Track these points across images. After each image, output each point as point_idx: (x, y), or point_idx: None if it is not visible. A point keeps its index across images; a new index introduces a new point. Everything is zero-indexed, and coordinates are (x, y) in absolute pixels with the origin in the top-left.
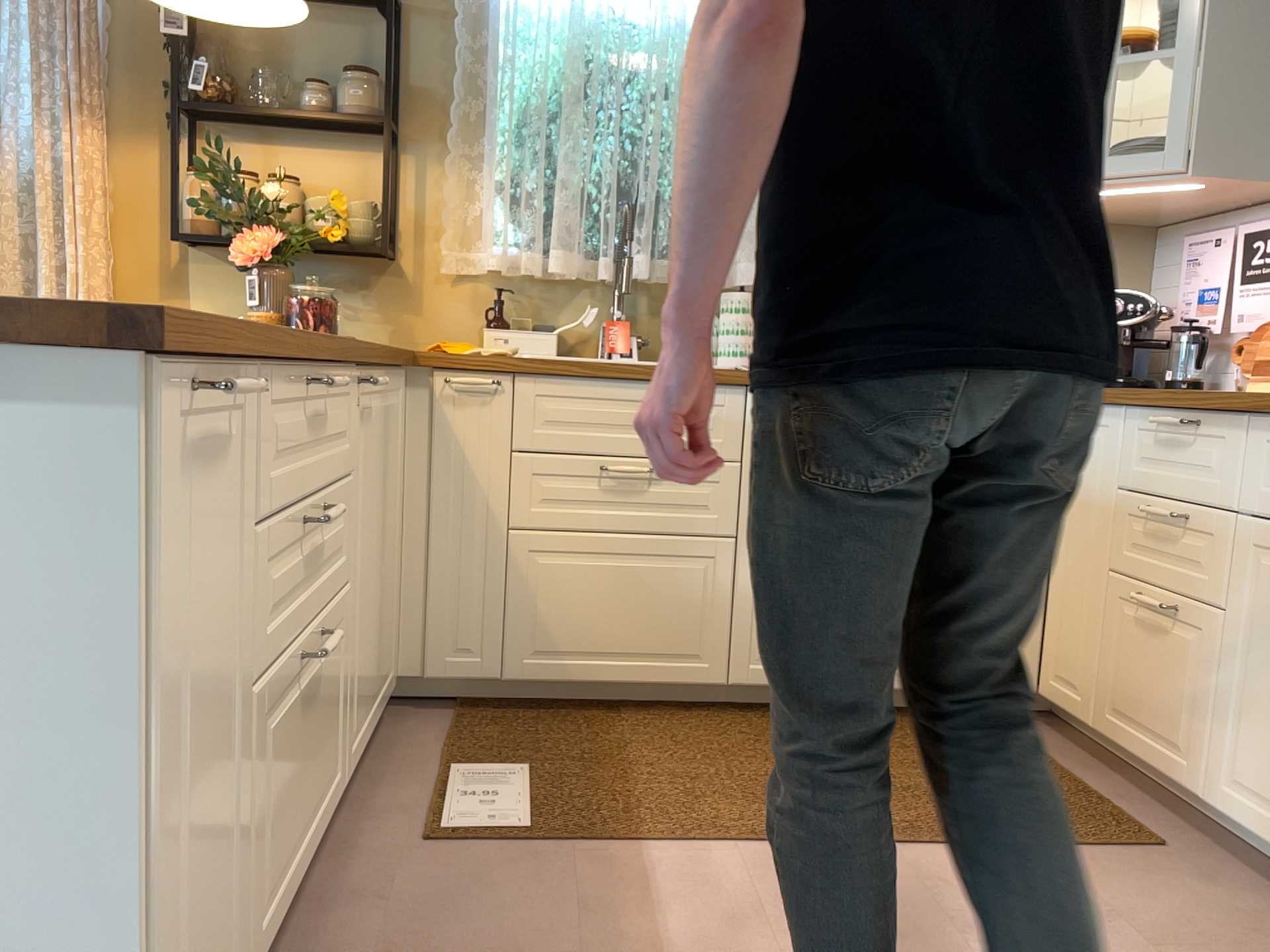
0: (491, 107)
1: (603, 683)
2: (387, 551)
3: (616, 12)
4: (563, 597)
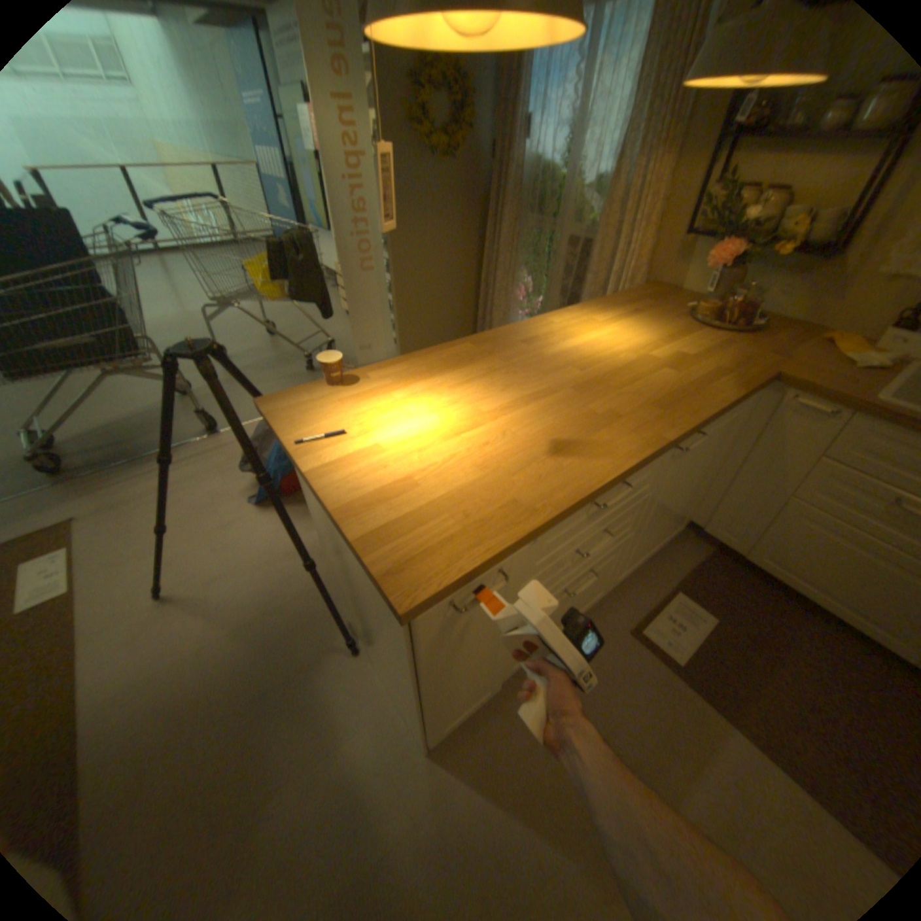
0: None
1: (813, 600)
2: (696, 487)
3: None
4: (812, 548)
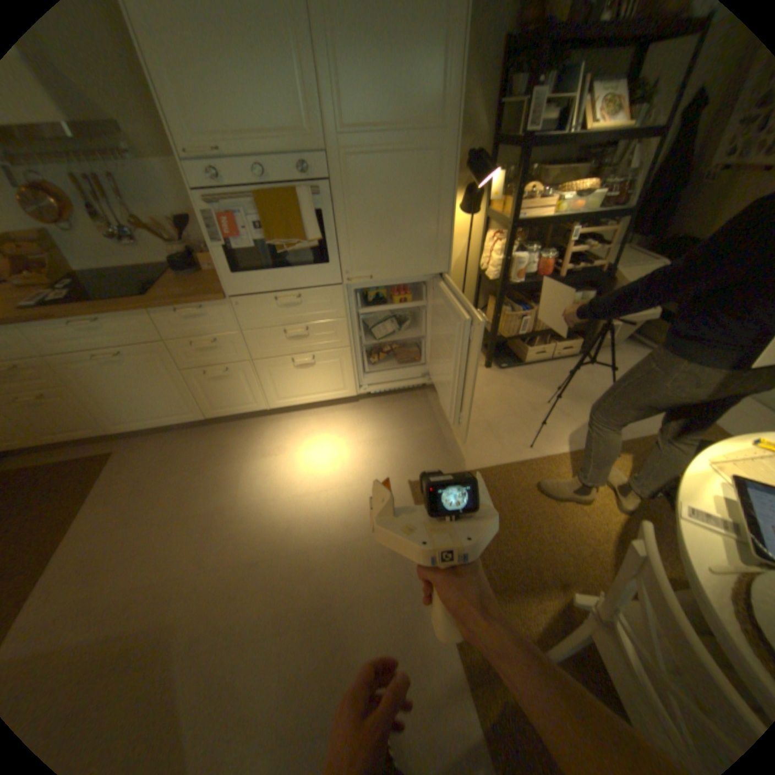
0: None
1: None
2: None
3: None
4: None
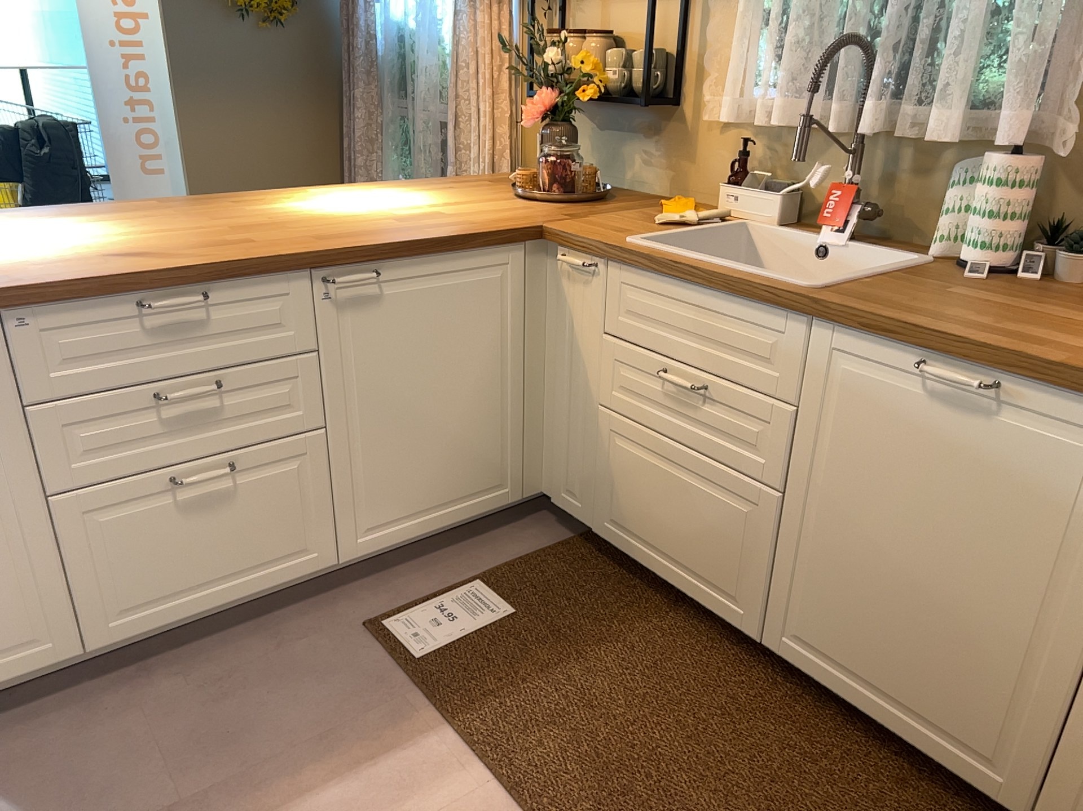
0: None
1: (658, 575)
2: (473, 398)
3: None
4: (632, 482)
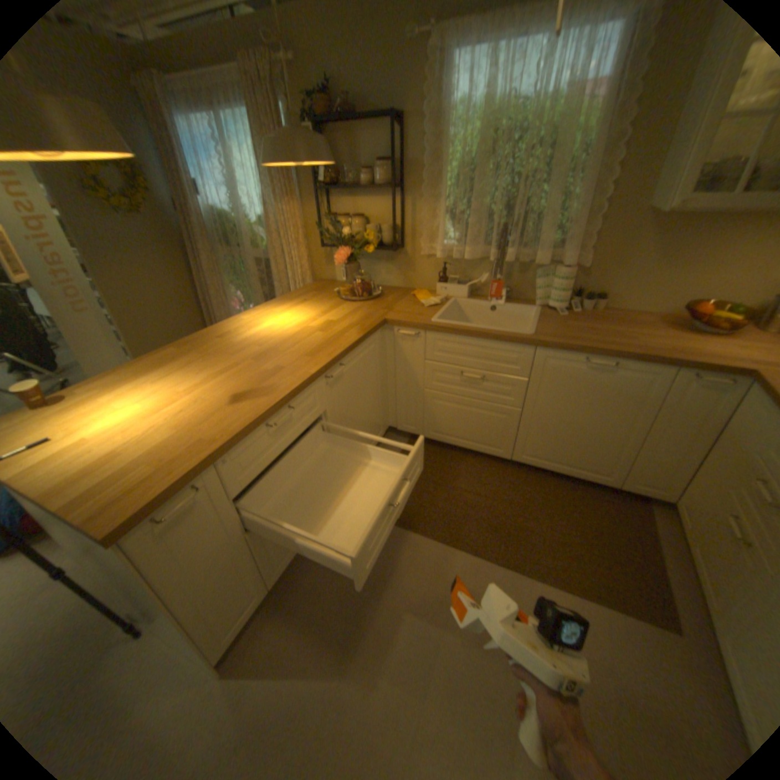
0: (443, 166)
1: (459, 446)
2: (370, 401)
3: (514, 93)
4: (444, 415)
